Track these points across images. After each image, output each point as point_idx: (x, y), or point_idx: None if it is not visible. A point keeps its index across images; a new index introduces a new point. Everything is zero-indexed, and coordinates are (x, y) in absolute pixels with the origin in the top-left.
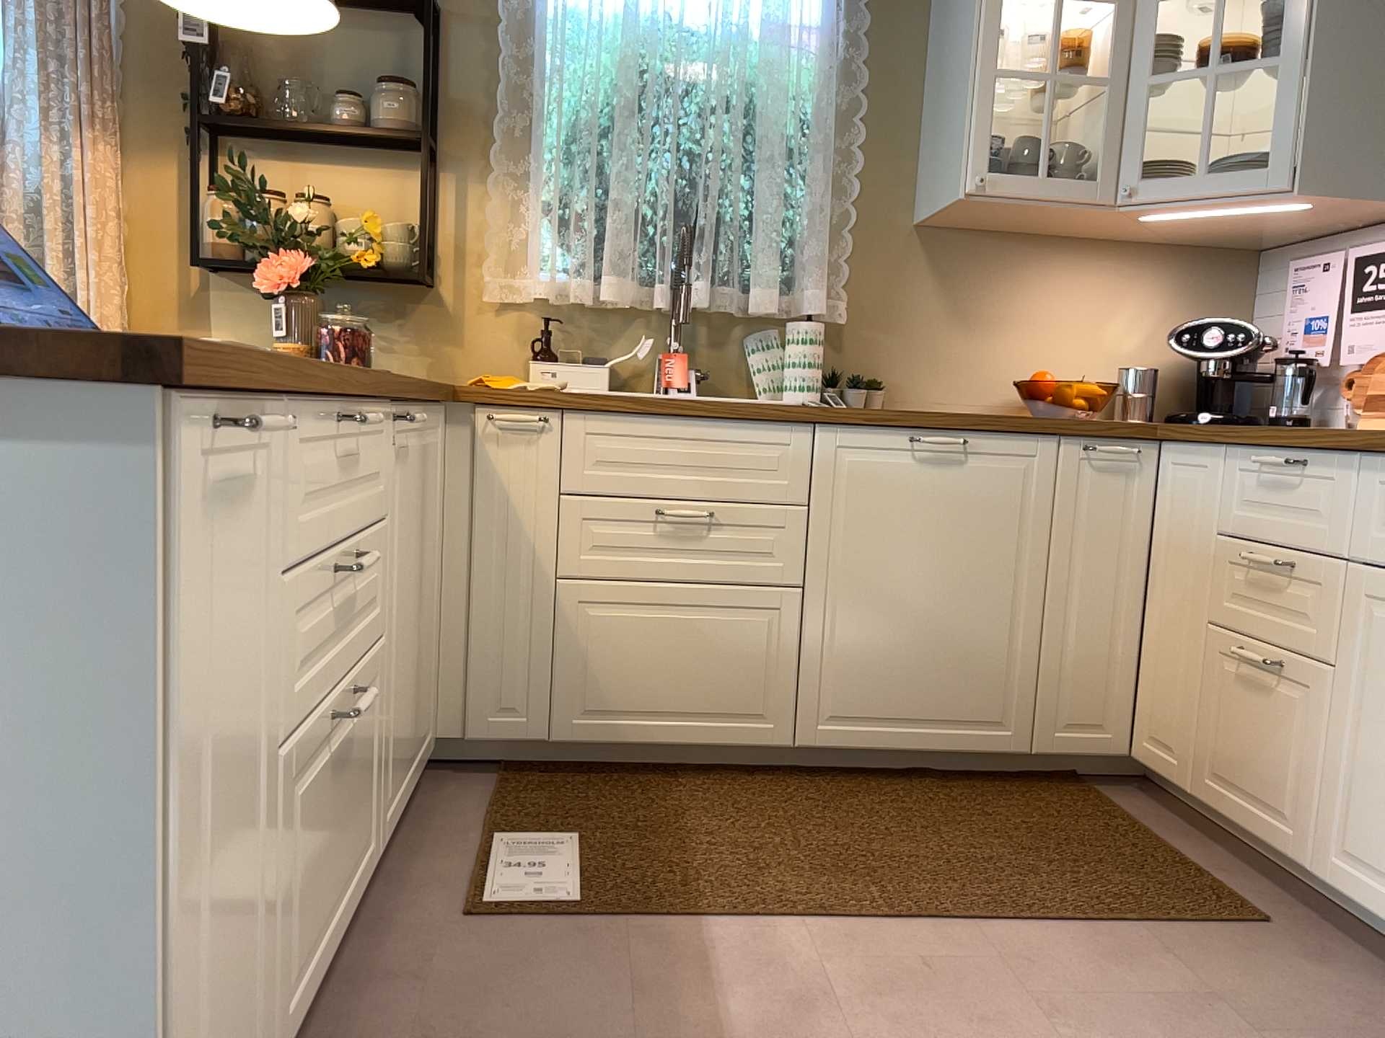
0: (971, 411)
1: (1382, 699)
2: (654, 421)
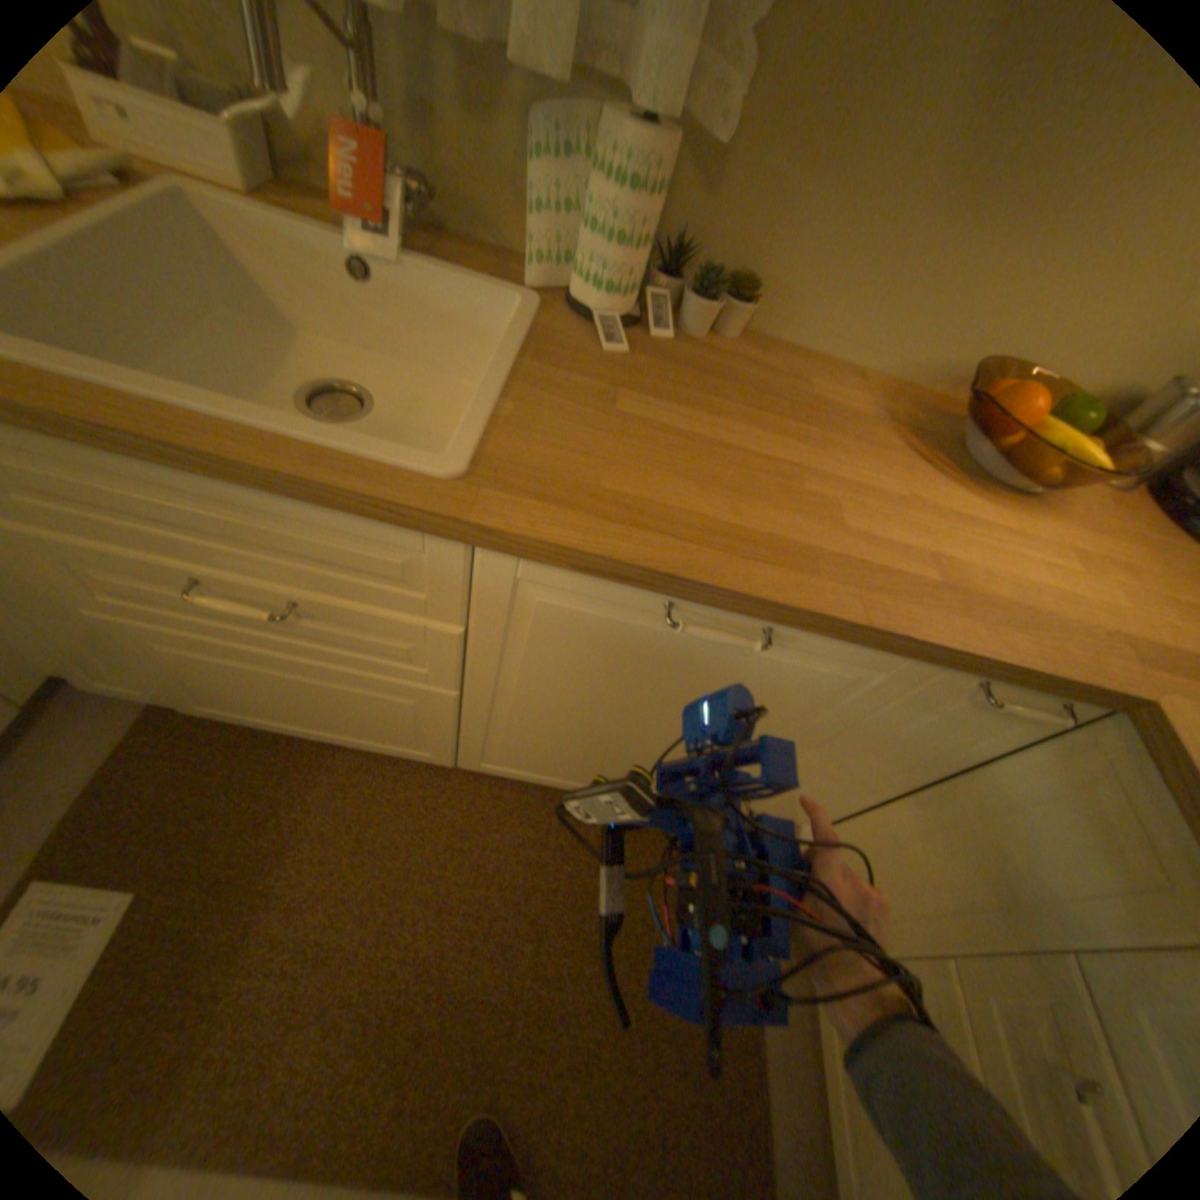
0: (881, 371)
1: None
2: (103, 454)
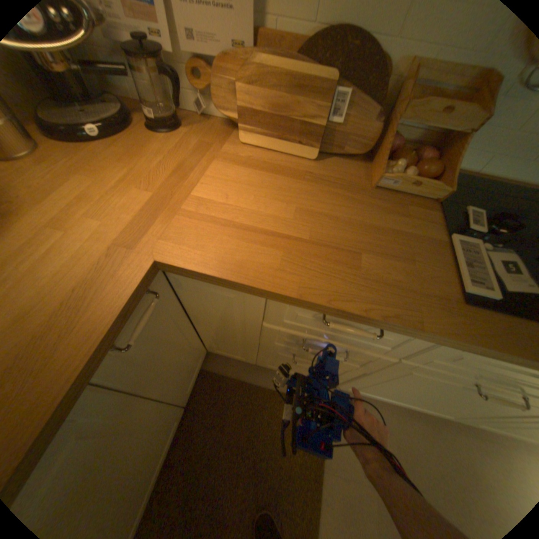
0: None
1: (400, 383)
2: None
